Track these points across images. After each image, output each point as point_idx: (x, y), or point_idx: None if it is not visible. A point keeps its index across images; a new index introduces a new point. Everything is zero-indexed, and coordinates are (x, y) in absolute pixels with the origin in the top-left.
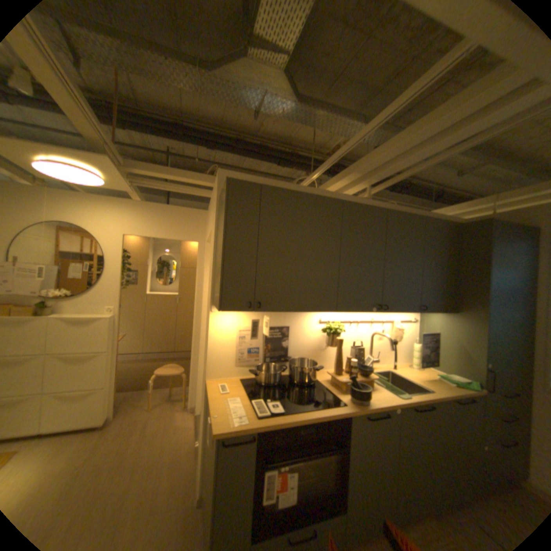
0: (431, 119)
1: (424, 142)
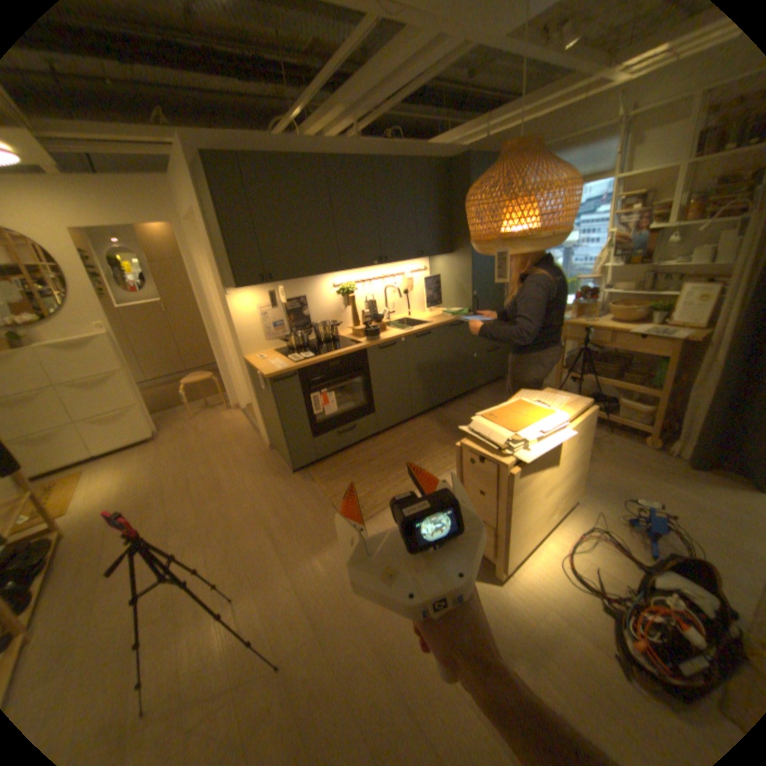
0: (380, 62)
1: (386, 77)
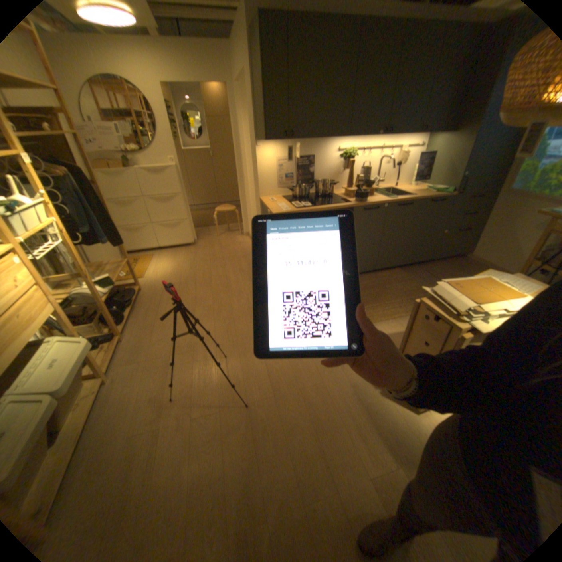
0: None
1: None
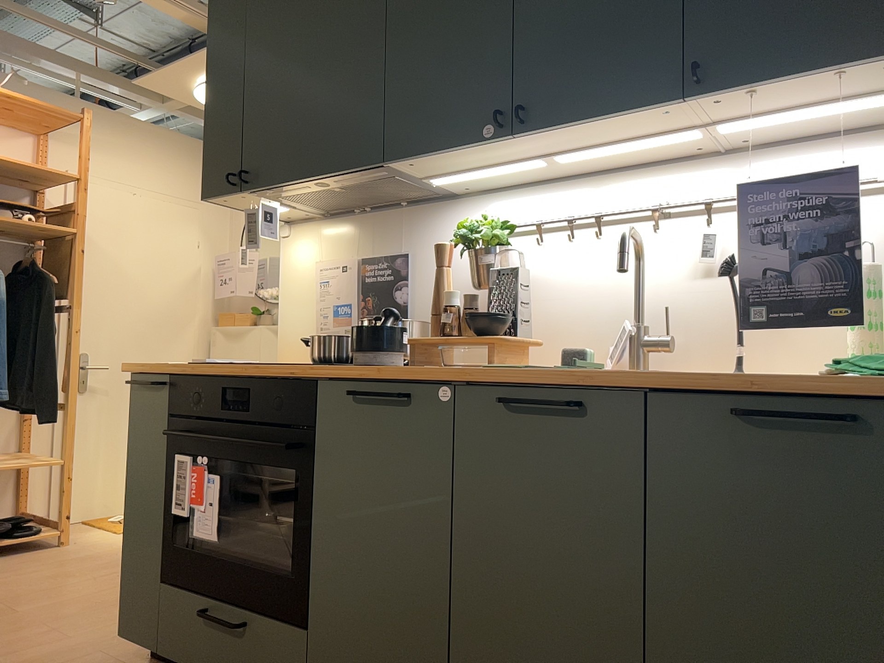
0: None
1: None
